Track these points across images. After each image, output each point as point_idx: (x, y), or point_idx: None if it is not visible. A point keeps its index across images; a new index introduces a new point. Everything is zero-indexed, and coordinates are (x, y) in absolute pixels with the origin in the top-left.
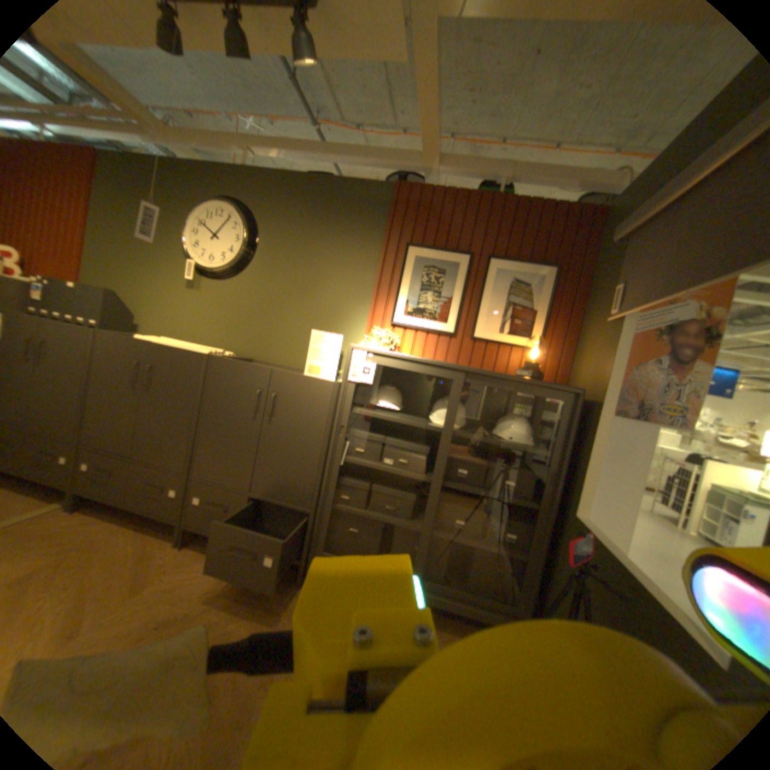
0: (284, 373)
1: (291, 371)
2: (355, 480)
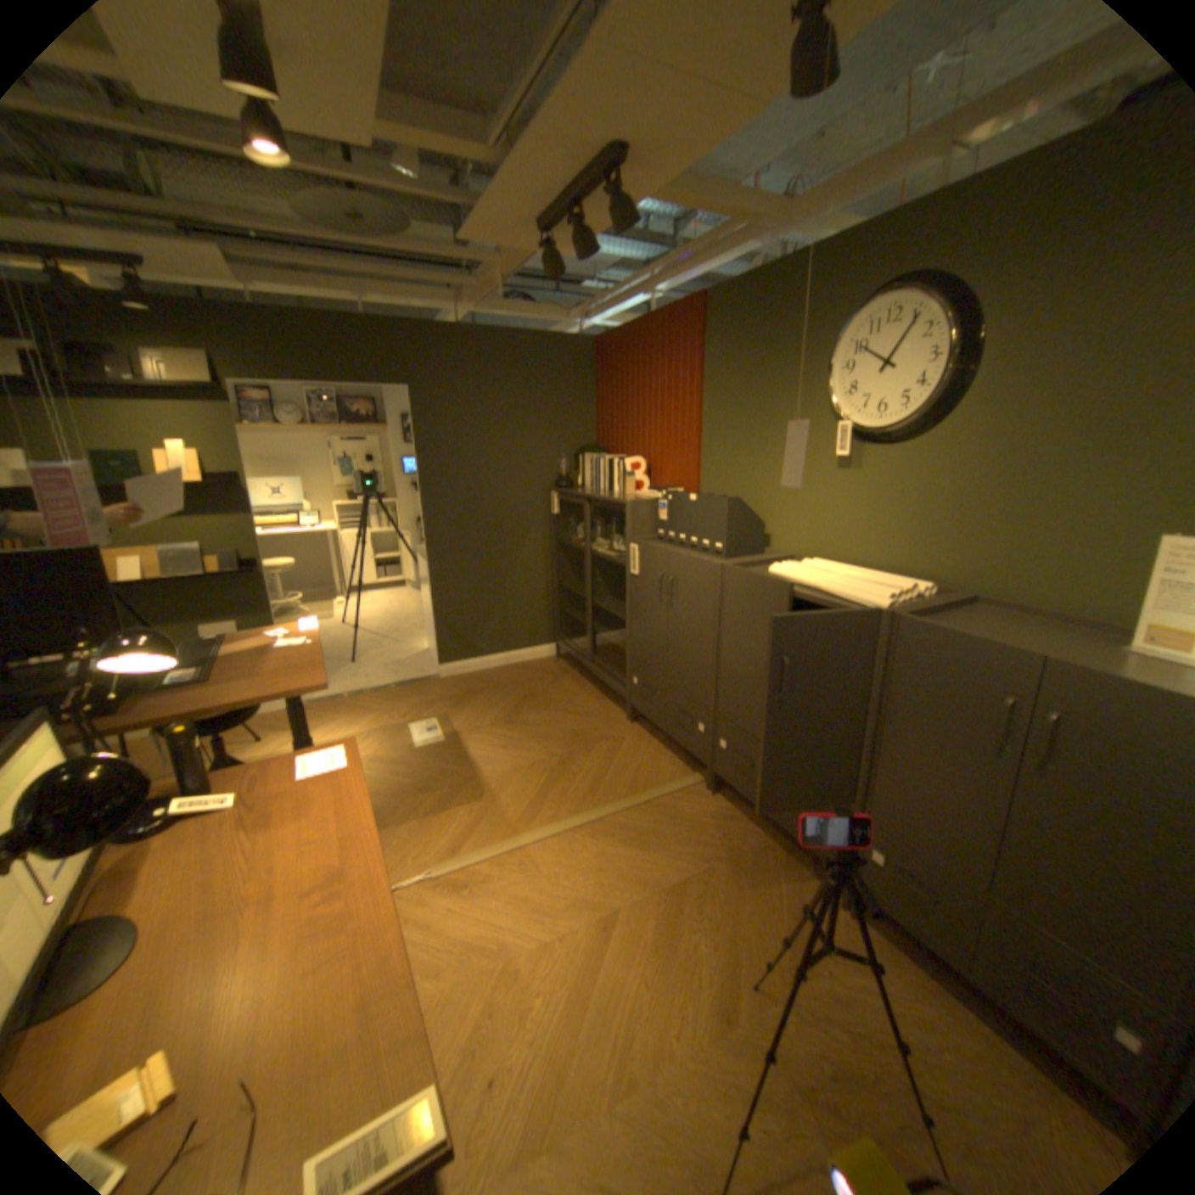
0: (1085, 677)
1: (1108, 672)
2: None
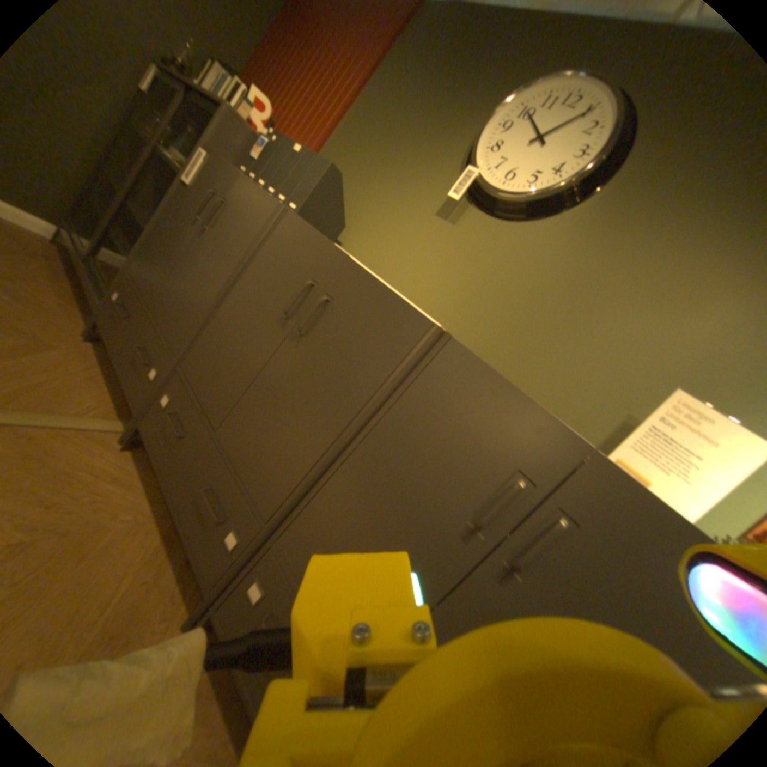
0: (628, 490)
1: (648, 494)
2: None
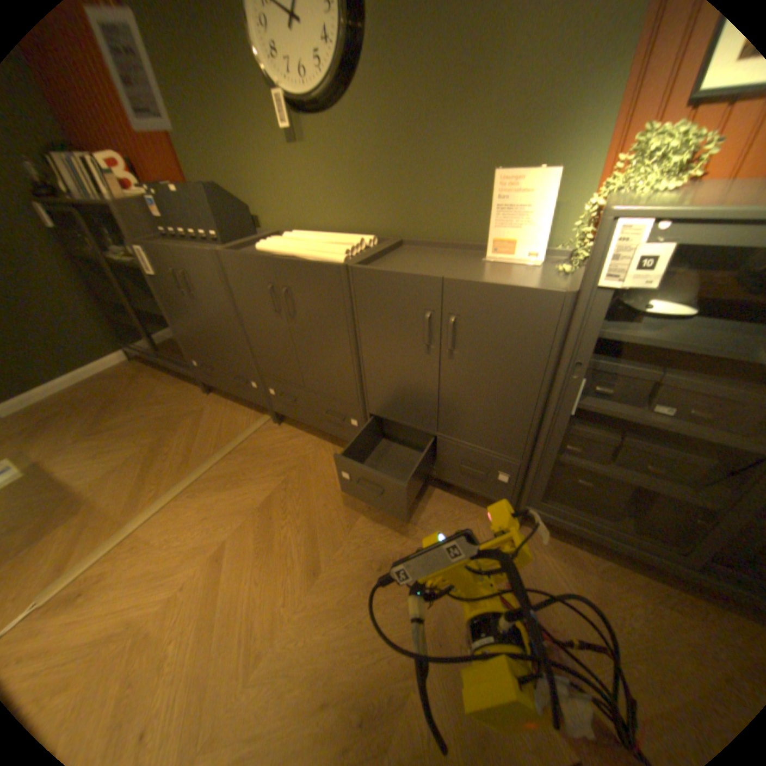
0: (464, 287)
1: (475, 280)
2: (592, 432)
